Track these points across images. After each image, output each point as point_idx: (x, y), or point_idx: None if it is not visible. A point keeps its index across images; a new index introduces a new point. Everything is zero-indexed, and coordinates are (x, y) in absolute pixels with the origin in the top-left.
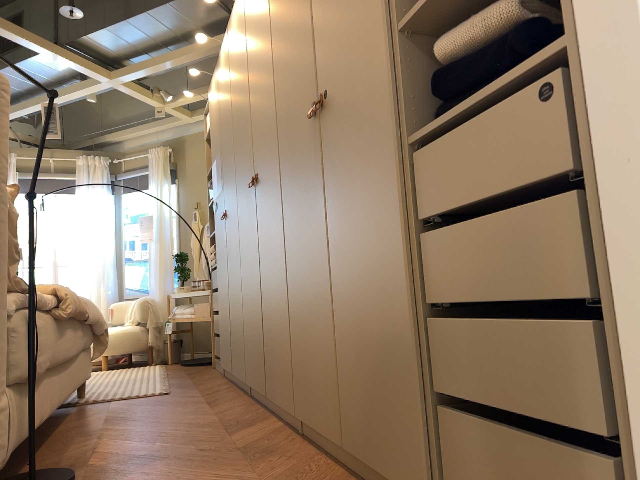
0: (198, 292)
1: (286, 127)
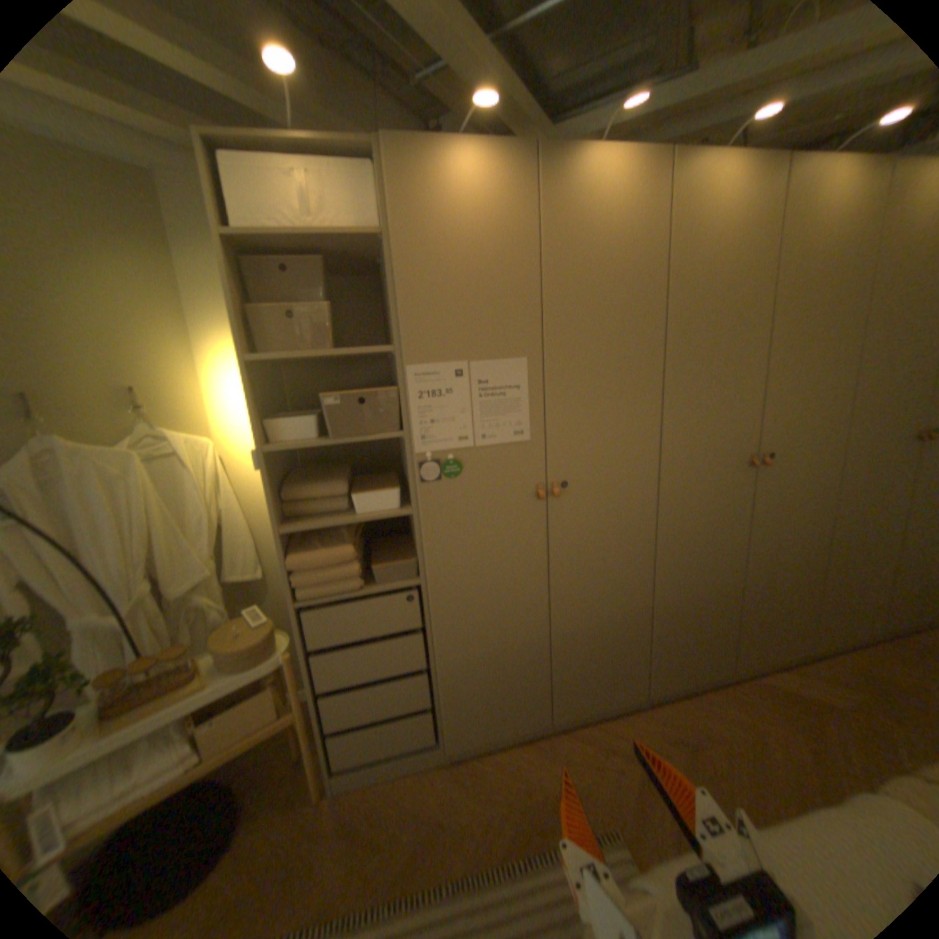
0: (202, 699)
1: (869, 427)
